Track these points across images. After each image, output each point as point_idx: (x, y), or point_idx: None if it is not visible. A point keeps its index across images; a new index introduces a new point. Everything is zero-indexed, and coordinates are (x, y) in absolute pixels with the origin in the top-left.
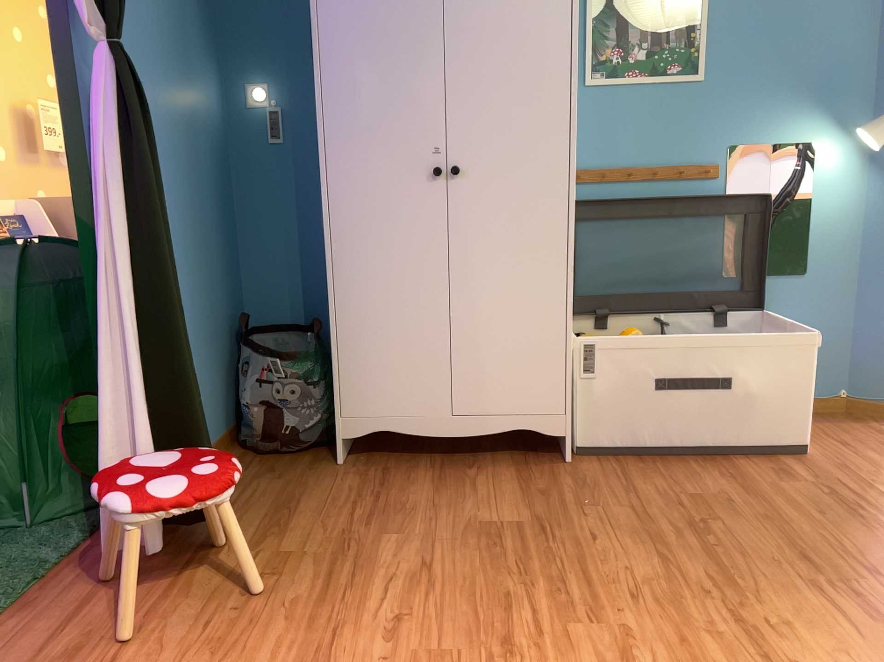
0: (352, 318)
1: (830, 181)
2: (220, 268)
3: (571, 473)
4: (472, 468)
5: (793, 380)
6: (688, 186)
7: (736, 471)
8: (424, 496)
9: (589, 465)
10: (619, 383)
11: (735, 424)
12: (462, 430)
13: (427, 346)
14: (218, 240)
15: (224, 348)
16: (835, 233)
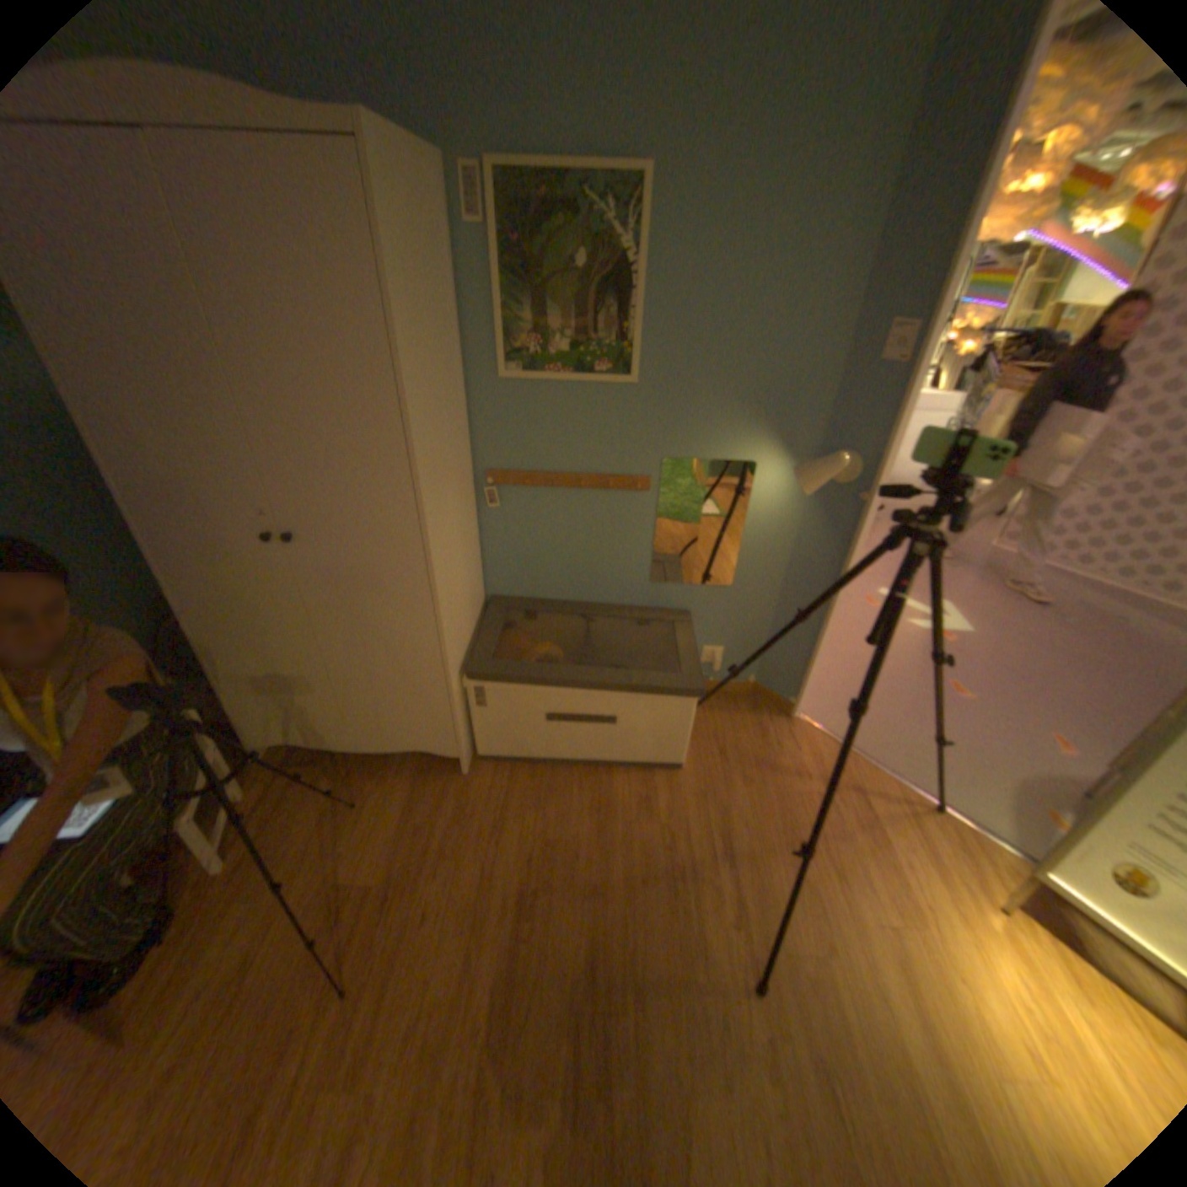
0: (225, 662)
1: (766, 502)
2: (106, 568)
3: (457, 795)
4: (375, 779)
5: (672, 724)
6: (616, 497)
7: (605, 799)
8: (306, 830)
9: (482, 780)
10: (510, 717)
11: (618, 750)
12: (362, 749)
13: (310, 689)
14: (91, 543)
15: (138, 641)
16: (763, 552)
